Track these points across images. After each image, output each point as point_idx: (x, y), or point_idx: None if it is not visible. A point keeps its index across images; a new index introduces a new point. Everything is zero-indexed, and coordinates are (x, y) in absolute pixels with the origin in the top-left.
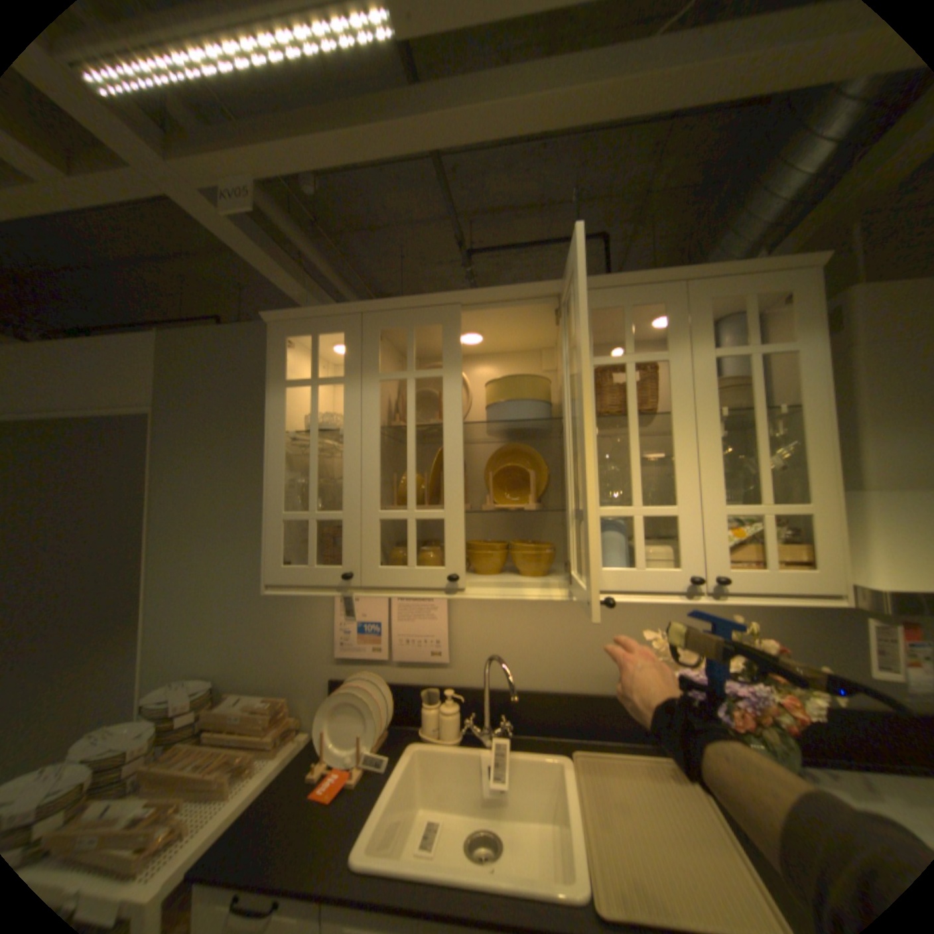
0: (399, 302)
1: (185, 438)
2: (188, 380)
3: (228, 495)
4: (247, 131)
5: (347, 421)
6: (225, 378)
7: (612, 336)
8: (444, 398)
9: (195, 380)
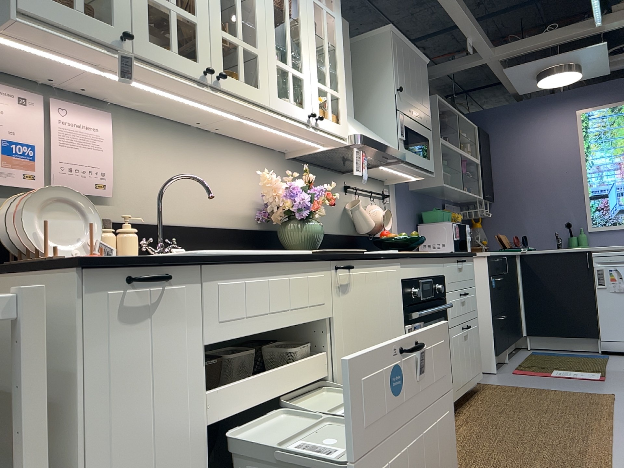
0: None
1: None
2: None
3: None
4: None
5: None
6: None
7: None
8: None
9: None
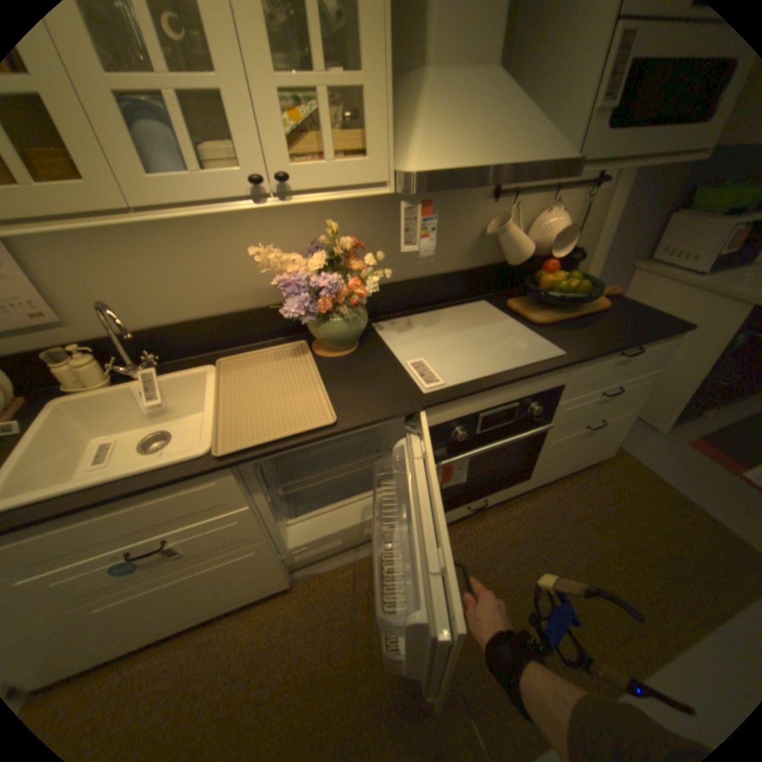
0: None
1: None
2: None
3: None
4: None
5: None
6: None
7: None
8: None
9: None
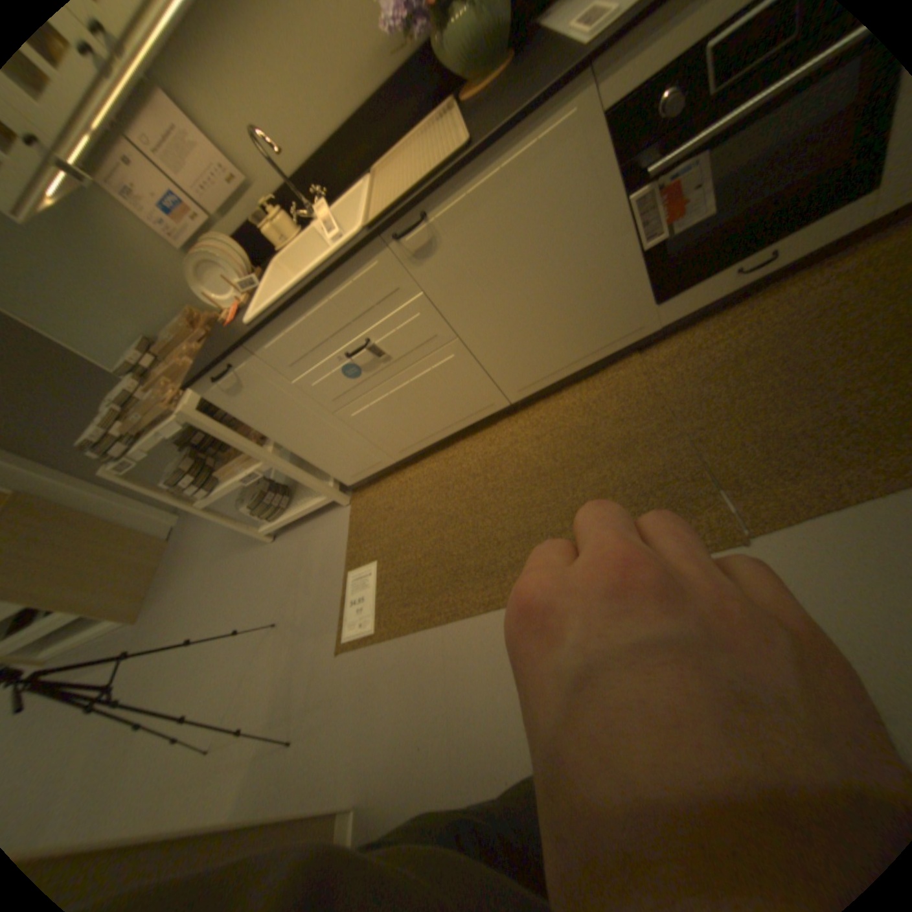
0: None
1: None
2: None
3: None
4: None
5: None
6: None
7: None
8: None
9: None
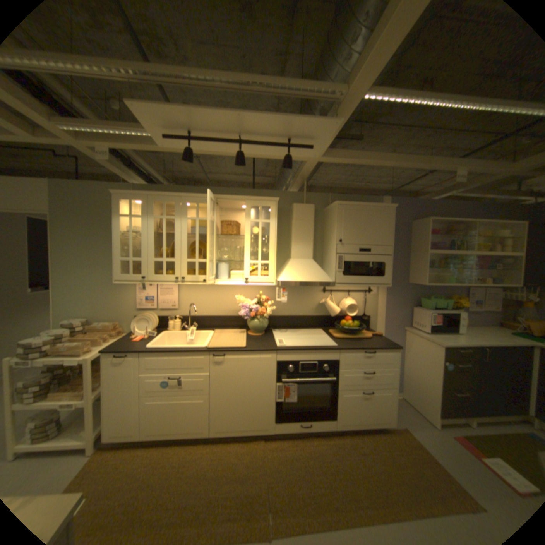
0: (161, 193)
1: (67, 226)
2: (67, 202)
3: (89, 250)
4: (108, 137)
5: (143, 230)
6: (85, 203)
7: (233, 207)
8: (175, 226)
9: (70, 202)
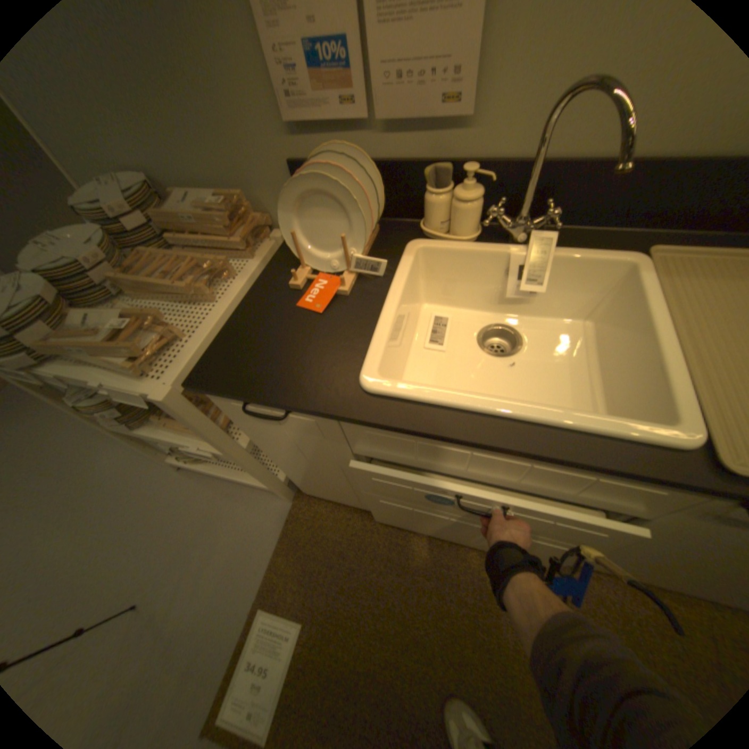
0: None
1: None
2: None
3: None
4: None
5: None
6: None
7: None
8: None
9: None
